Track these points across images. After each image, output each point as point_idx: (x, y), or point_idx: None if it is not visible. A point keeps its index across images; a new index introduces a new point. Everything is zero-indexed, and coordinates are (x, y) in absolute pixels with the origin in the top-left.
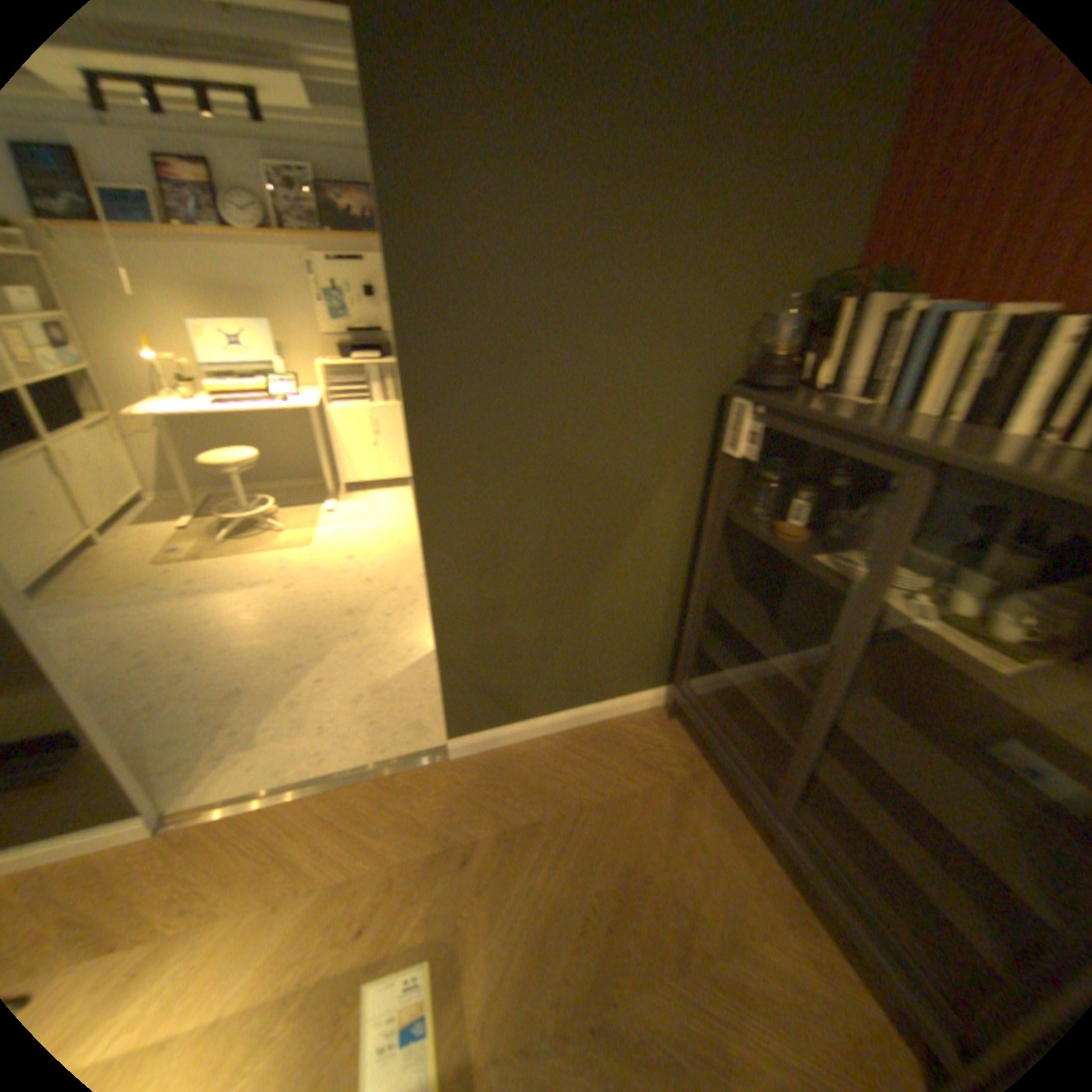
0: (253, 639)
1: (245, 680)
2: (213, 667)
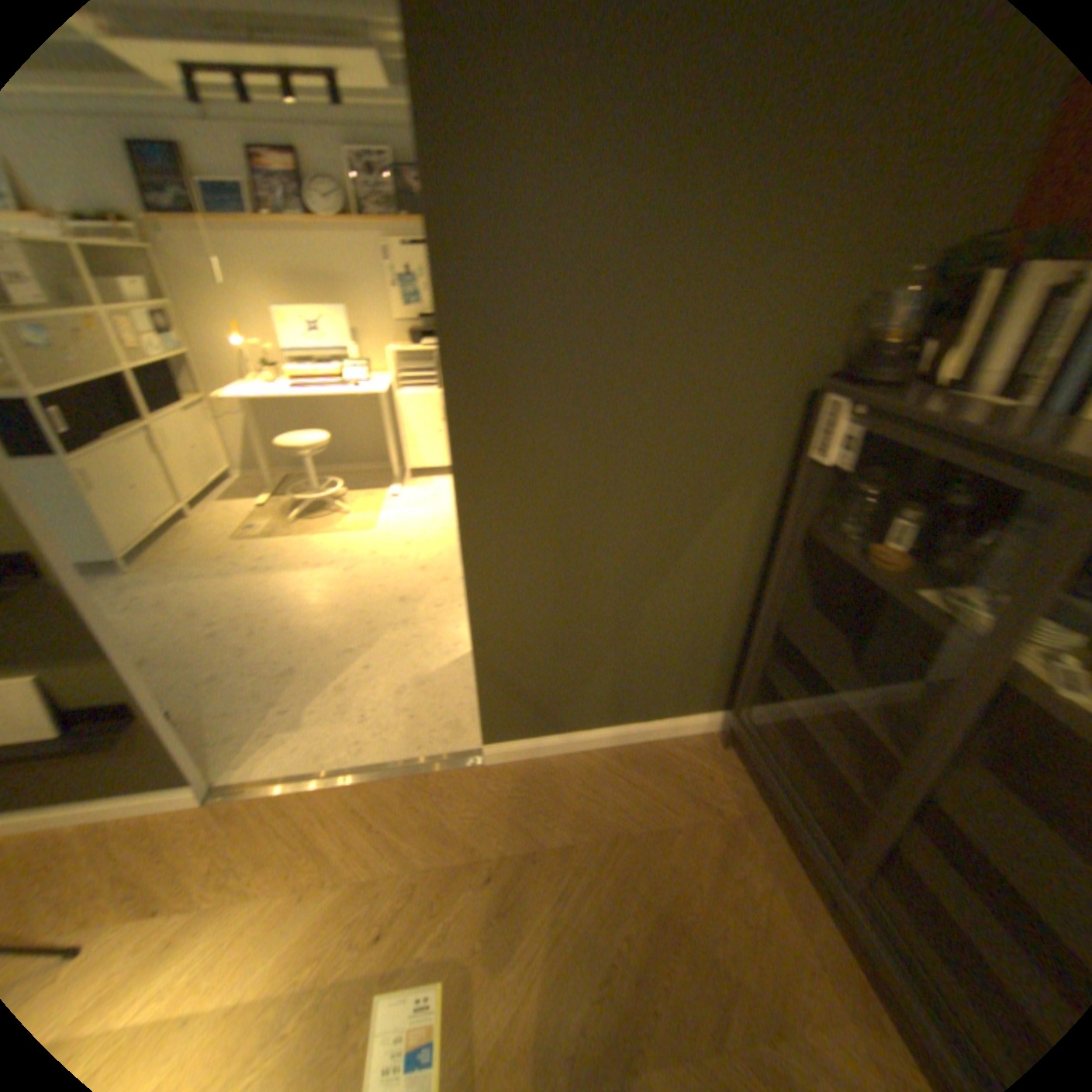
0: (311, 620)
1: (300, 660)
2: (272, 644)
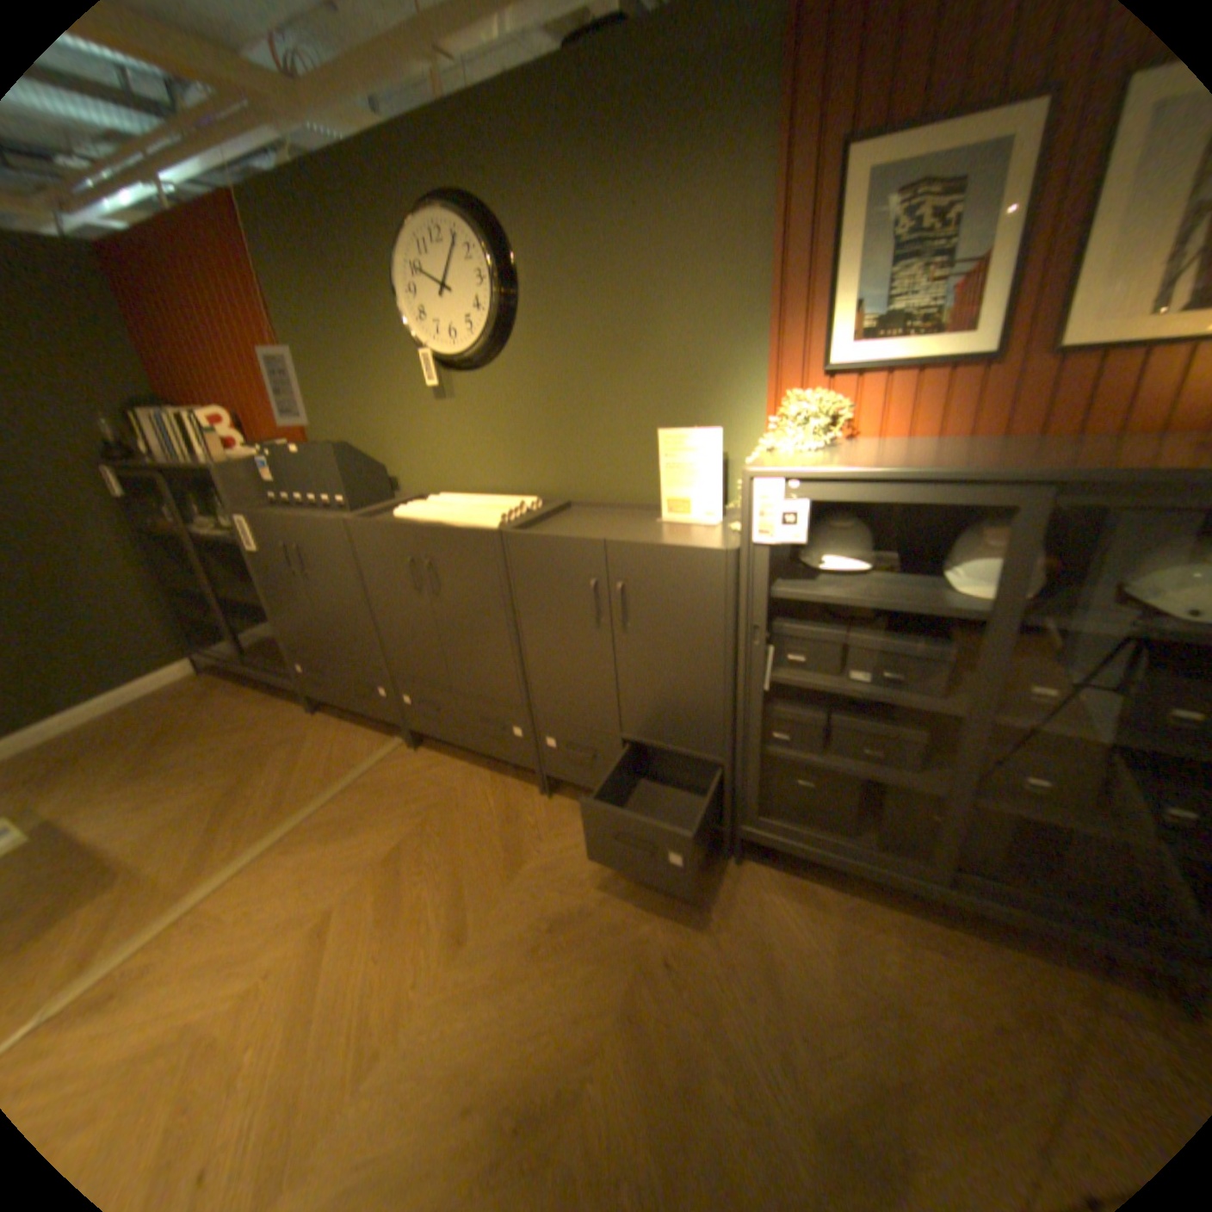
0: None
1: None
2: None
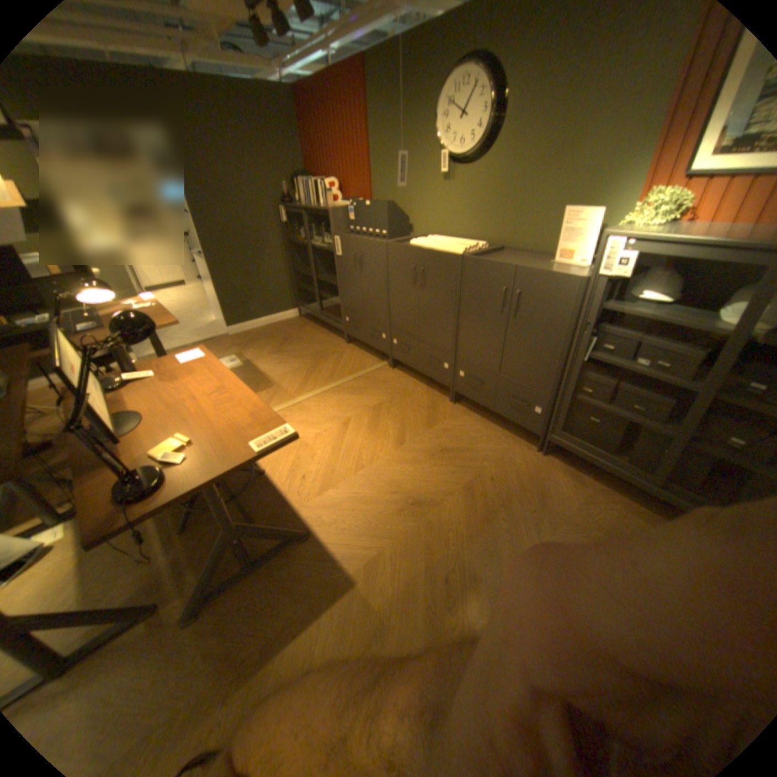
0: None
1: None
2: None
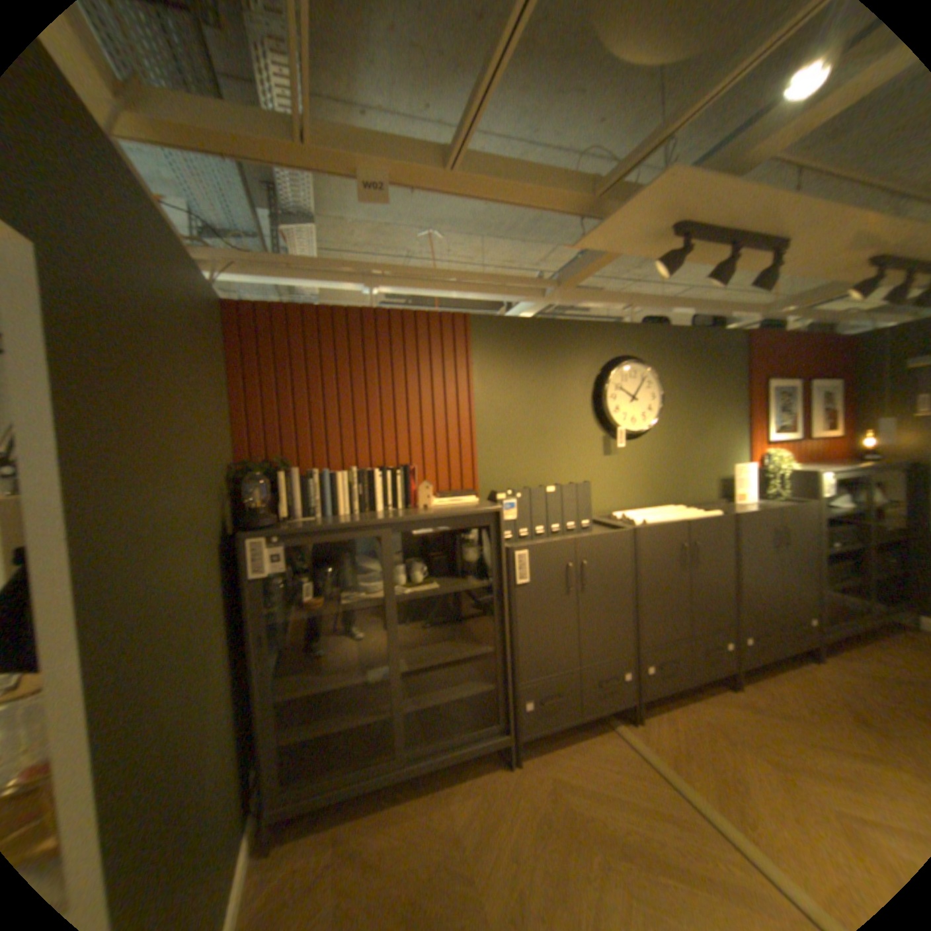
0: None
1: None
2: None
